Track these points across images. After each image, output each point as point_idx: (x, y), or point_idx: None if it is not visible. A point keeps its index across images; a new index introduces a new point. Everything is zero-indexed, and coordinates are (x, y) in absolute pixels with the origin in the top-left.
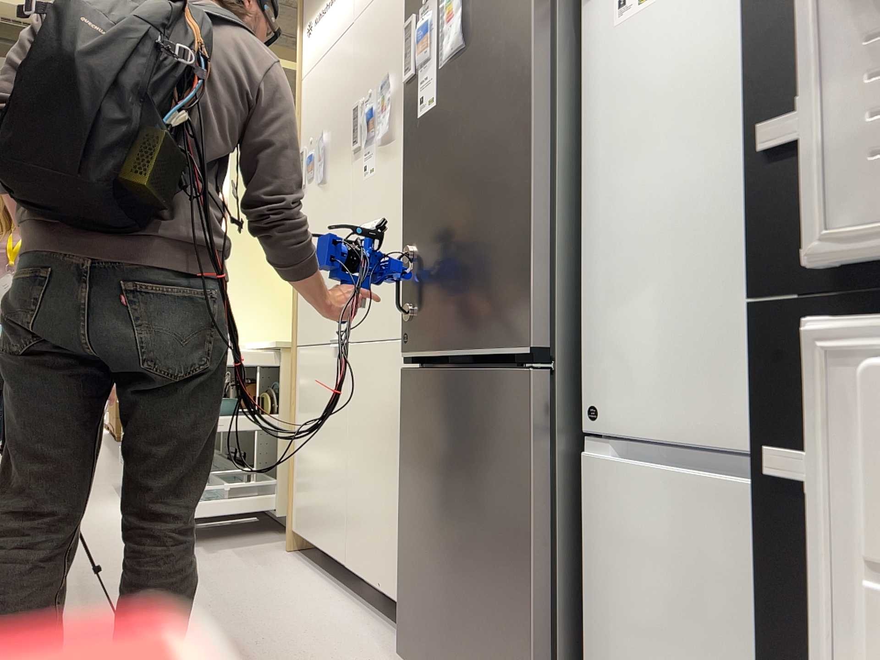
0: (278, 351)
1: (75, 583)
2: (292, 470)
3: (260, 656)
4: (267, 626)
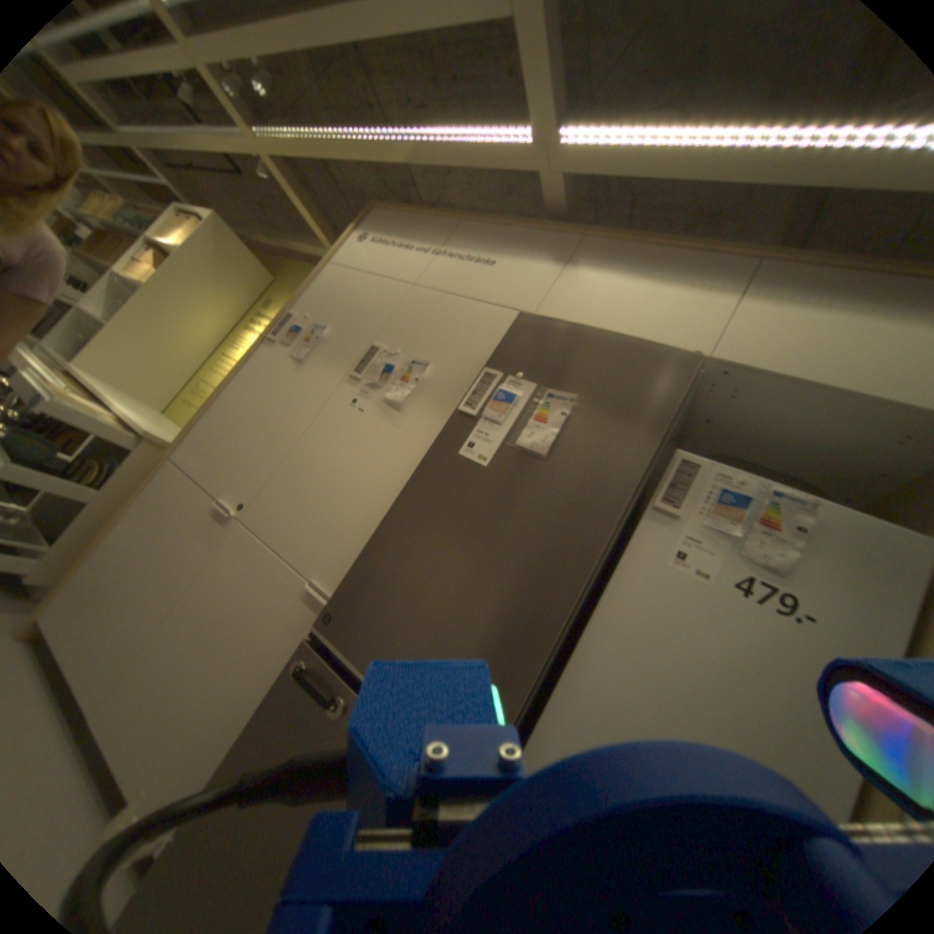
0: (139, 439)
1: None
2: (81, 568)
3: None
4: None
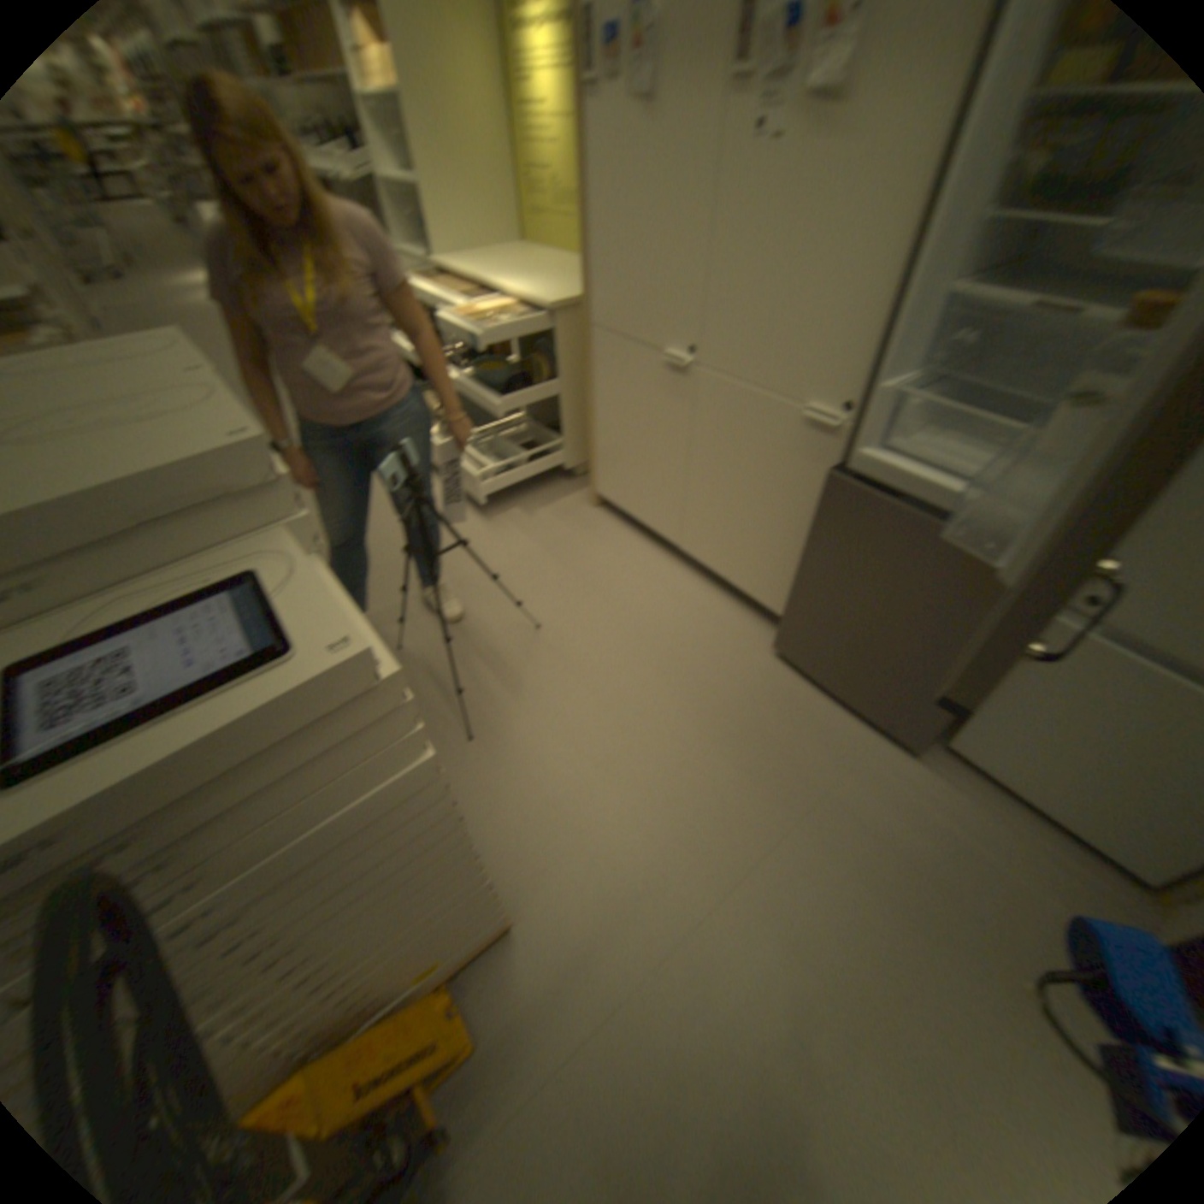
0: (549, 305)
1: (458, 571)
2: (596, 445)
3: (668, 647)
4: (649, 610)
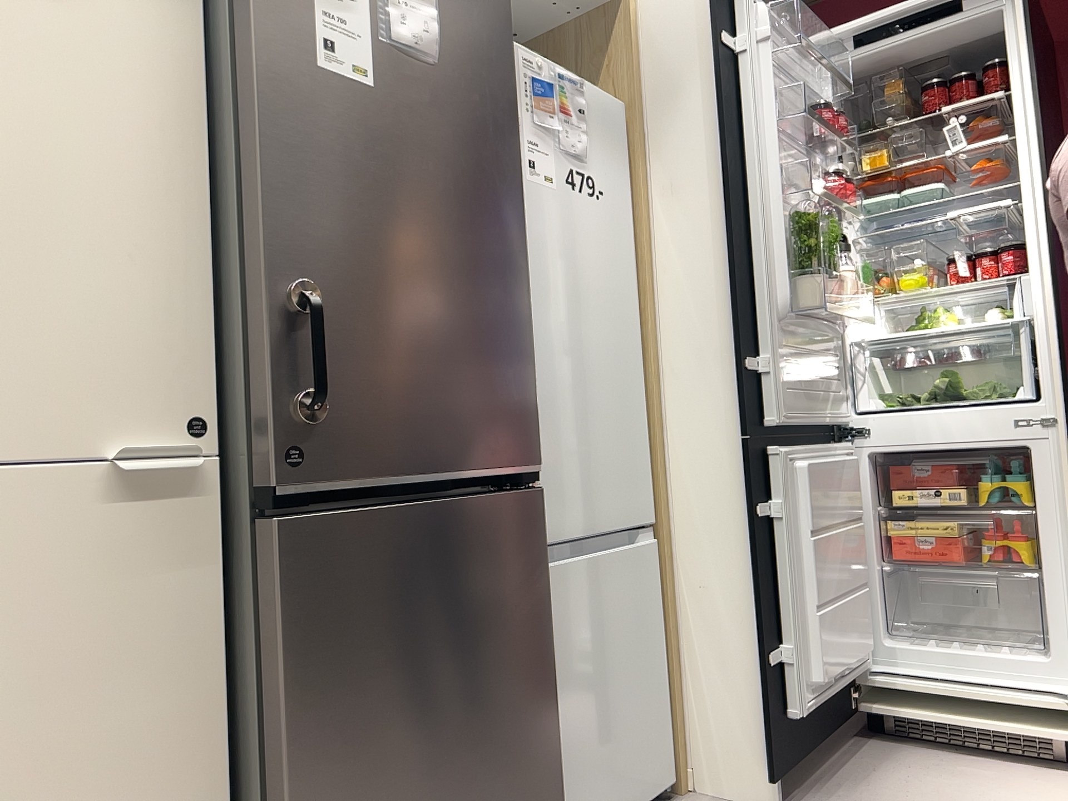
0: None
1: None
2: None
3: None
4: None
